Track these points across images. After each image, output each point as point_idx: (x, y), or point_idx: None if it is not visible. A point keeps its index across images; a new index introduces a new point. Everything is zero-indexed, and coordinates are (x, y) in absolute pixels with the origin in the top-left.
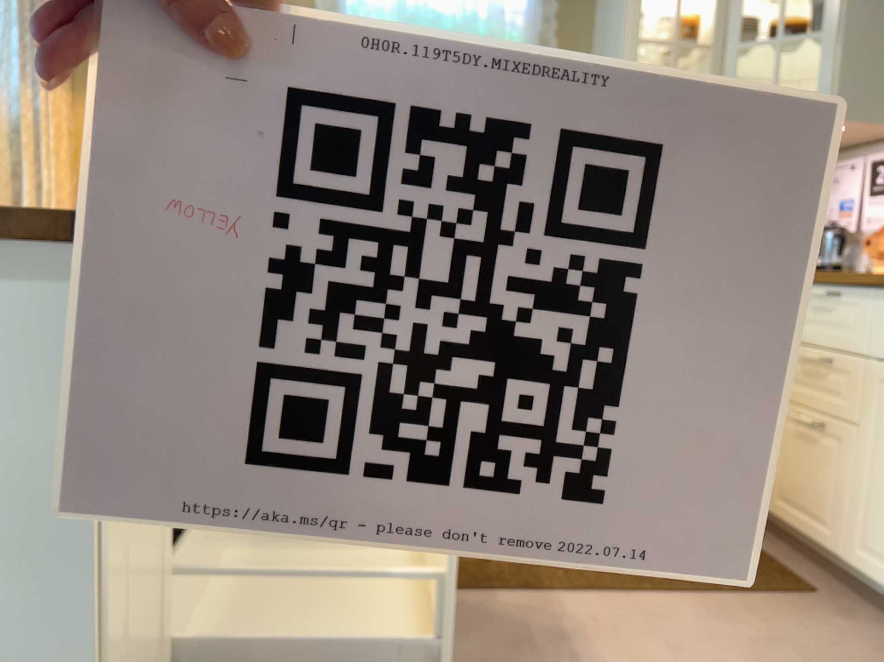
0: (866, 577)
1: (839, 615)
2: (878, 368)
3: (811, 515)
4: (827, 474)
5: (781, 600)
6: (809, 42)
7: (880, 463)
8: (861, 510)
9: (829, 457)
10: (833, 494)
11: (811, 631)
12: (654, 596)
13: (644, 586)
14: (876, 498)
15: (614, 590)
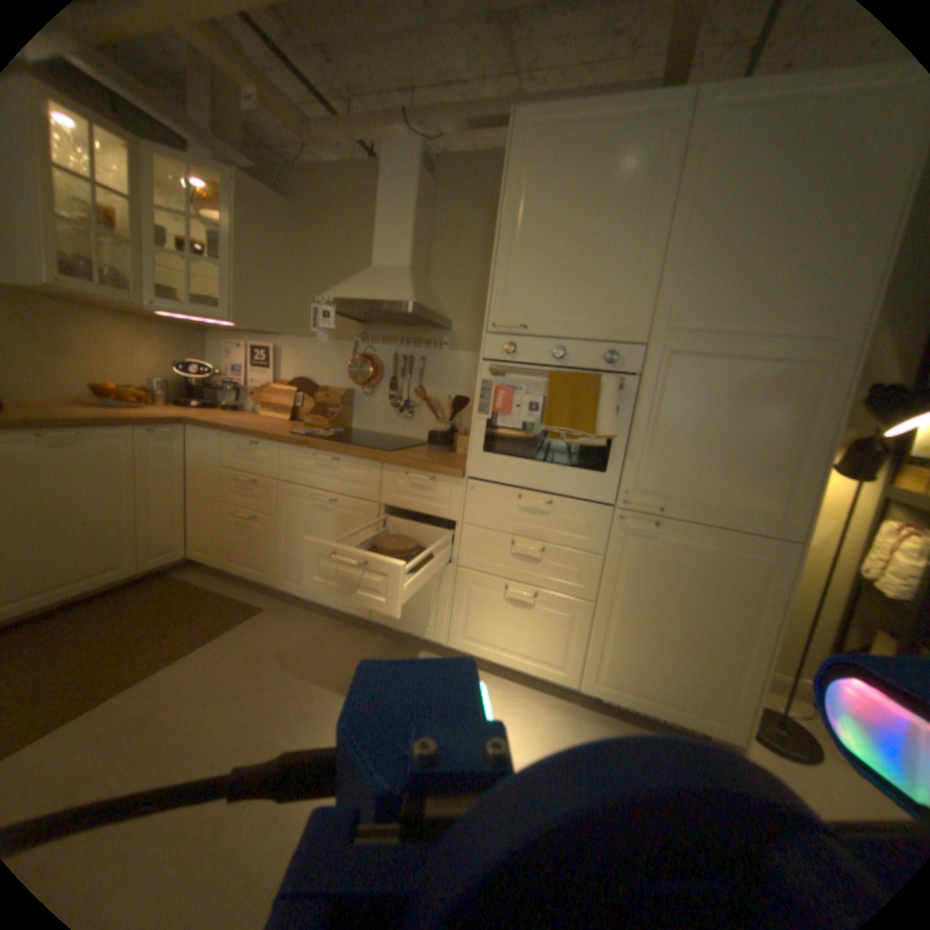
0: (285, 592)
1: (275, 617)
2: (281, 485)
3: (248, 567)
4: (256, 543)
5: (244, 625)
6: (195, 250)
7: (287, 534)
8: (278, 559)
9: (256, 534)
10: (261, 553)
11: (267, 636)
12: (166, 667)
13: (154, 664)
14: (287, 552)
15: (132, 681)
